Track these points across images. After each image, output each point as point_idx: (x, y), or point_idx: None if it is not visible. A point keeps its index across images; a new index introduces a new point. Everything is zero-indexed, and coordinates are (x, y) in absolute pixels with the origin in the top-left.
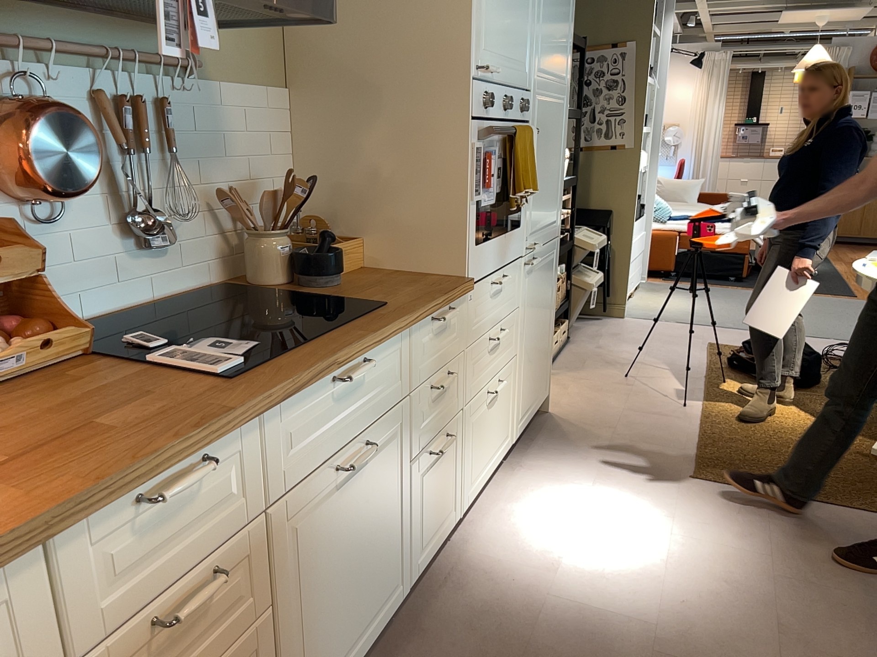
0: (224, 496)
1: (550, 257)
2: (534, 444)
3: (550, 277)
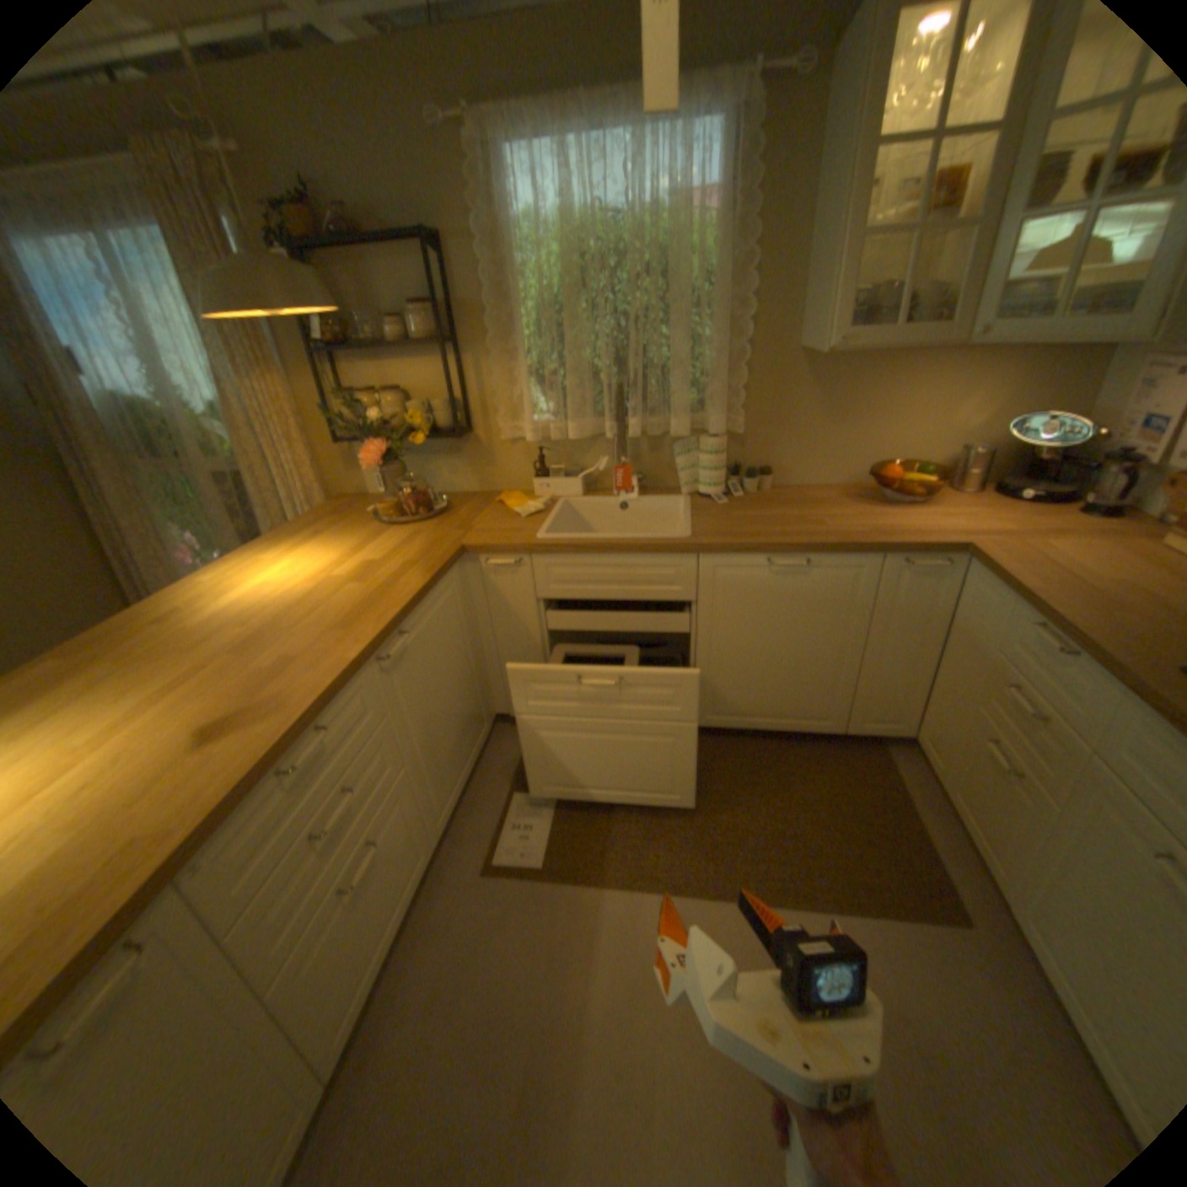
0: (1079, 695)
1: None
2: None
3: None
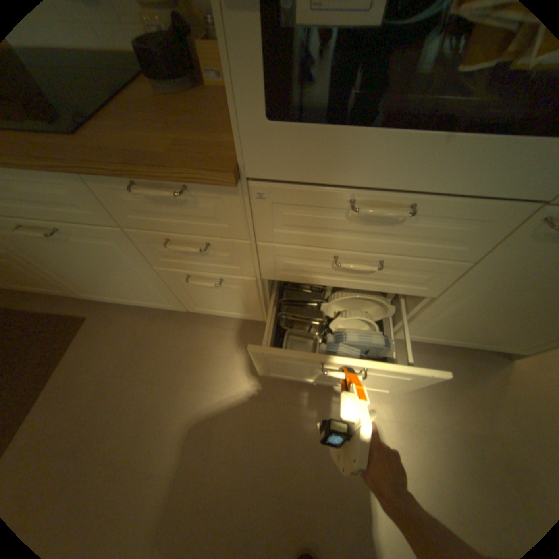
0: None
1: None
2: (434, 357)
3: None
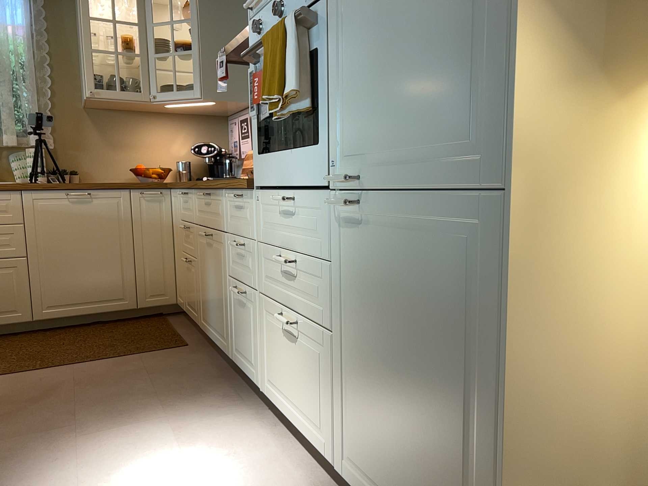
0: (190, 207)
1: (446, 231)
2: None
3: (454, 285)
